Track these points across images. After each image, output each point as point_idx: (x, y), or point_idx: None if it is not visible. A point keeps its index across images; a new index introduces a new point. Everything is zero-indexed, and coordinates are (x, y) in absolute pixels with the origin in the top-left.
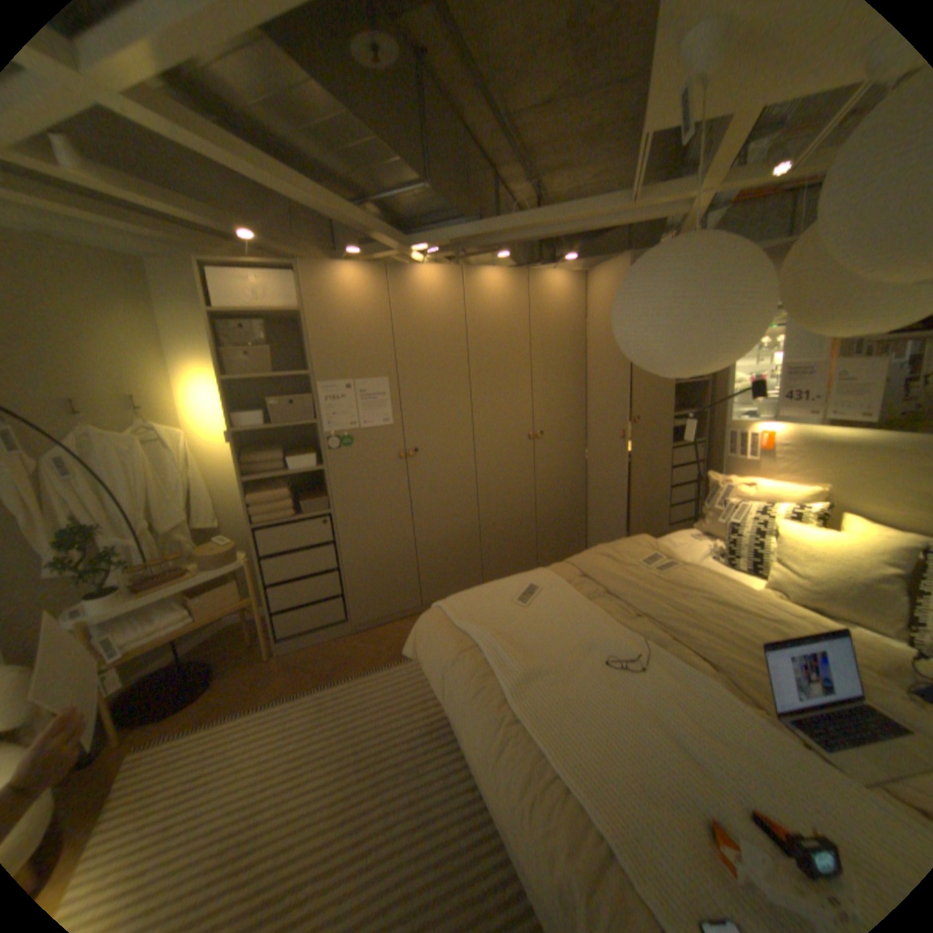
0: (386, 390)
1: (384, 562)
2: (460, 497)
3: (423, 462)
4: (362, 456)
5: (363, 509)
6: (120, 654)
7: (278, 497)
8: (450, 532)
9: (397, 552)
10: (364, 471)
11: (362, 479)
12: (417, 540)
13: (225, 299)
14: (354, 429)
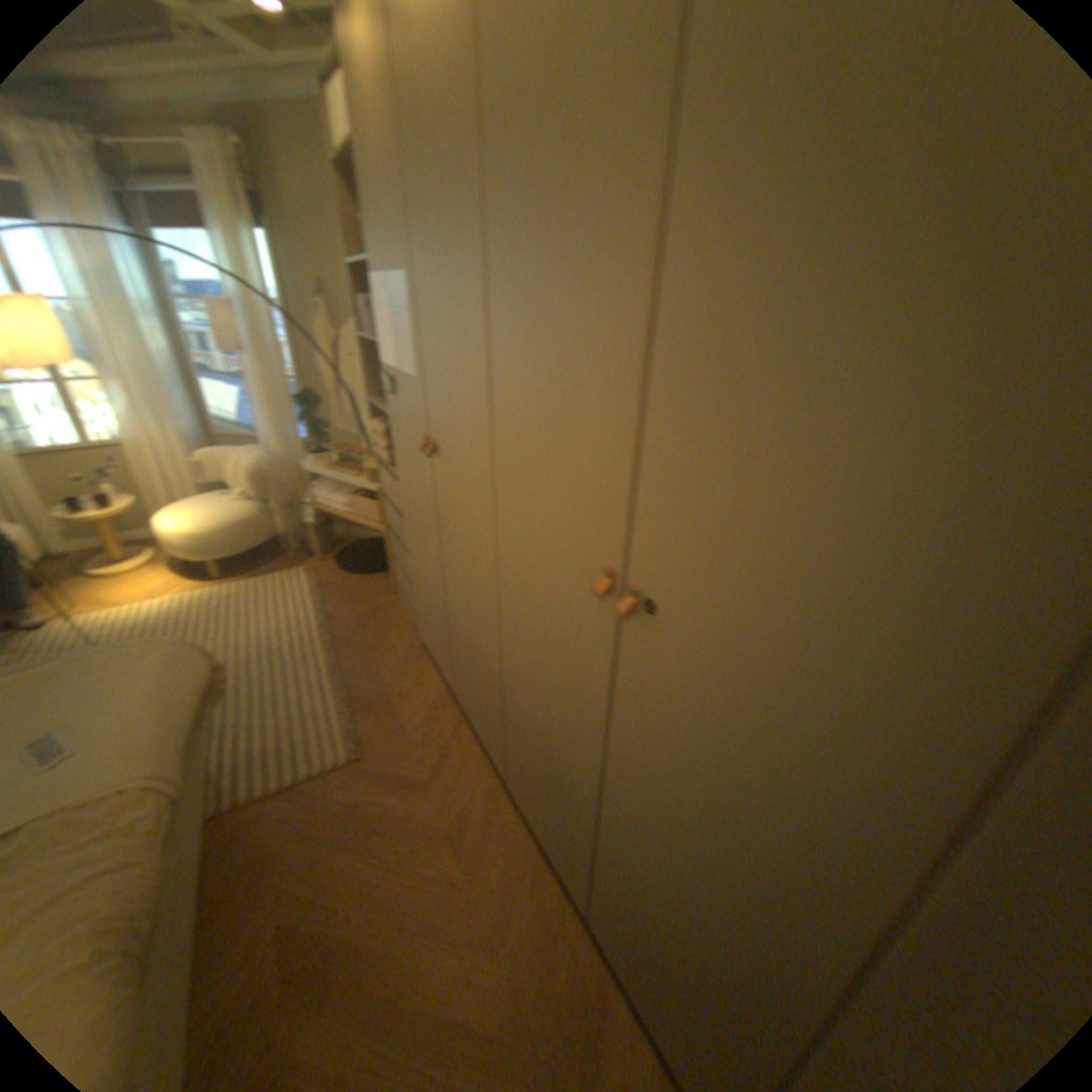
0: (403, 301)
1: (426, 594)
2: (478, 593)
3: (441, 477)
4: (401, 420)
5: (409, 503)
6: (309, 501)
7: (376, 434)
8: (470, 639)
9: (433, 595)
10: (404, 446)
11: (403, 456)
12: (445, 603)
13: (334, 134)
14: (392, 370)
